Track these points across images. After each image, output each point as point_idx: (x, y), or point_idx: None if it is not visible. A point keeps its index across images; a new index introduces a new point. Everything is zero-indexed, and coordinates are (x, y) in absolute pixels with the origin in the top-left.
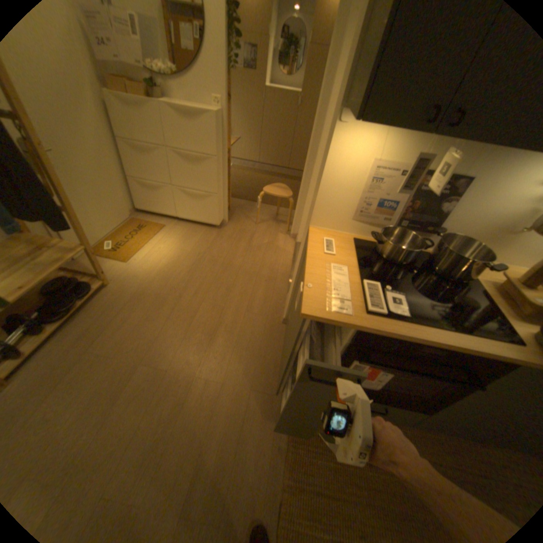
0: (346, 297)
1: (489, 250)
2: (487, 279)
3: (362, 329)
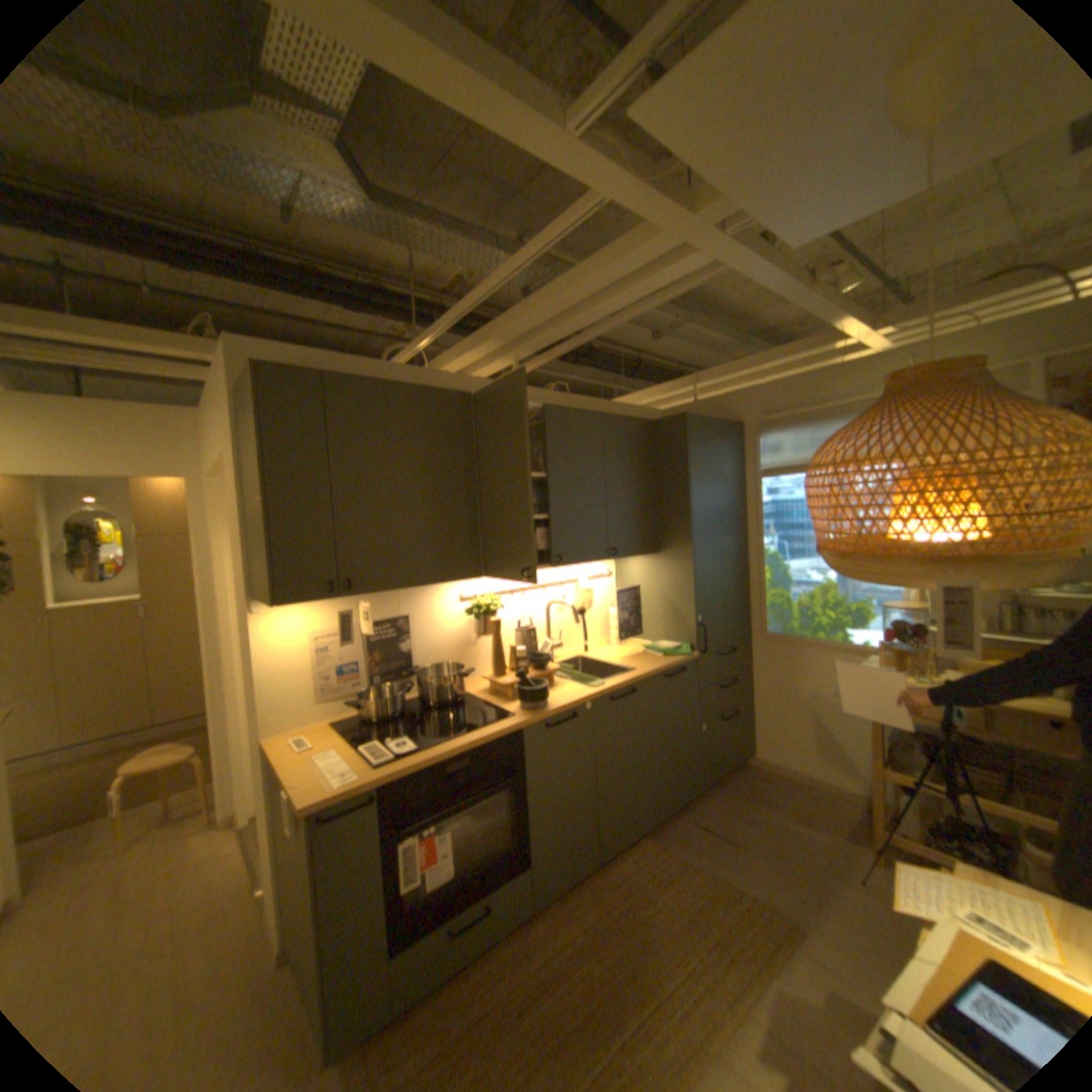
0: (345, 771)
1: (458, 666)
2: (477, 691)
3: (375, 784)
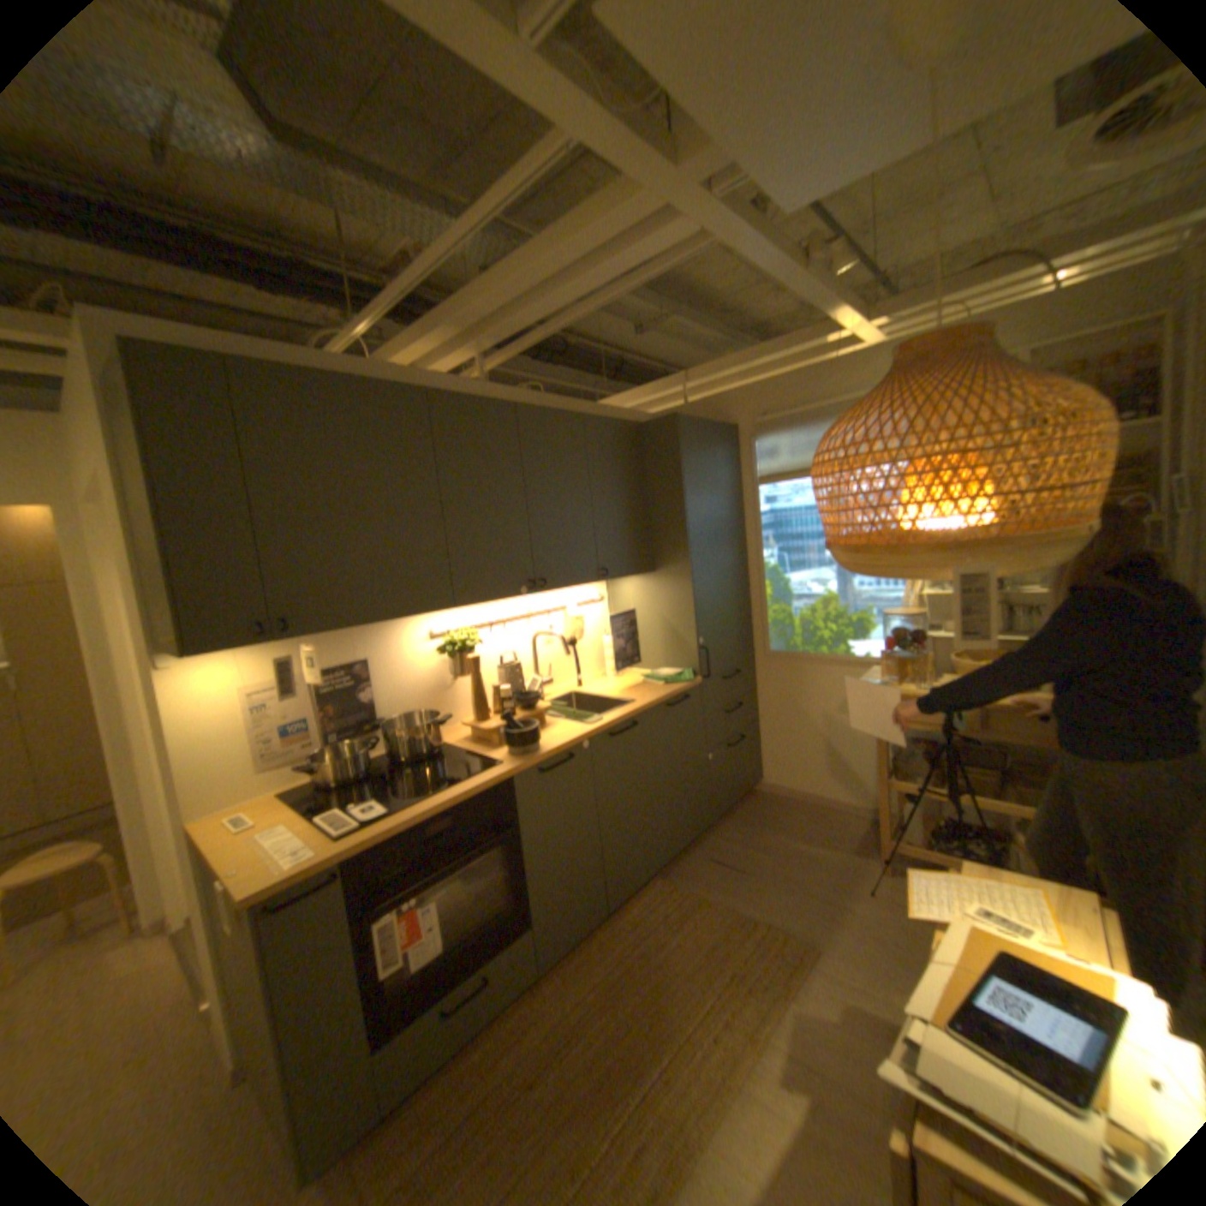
0: (298, 849)
1: (433, 714)
2: (457, 741)
3: (337, 859)
